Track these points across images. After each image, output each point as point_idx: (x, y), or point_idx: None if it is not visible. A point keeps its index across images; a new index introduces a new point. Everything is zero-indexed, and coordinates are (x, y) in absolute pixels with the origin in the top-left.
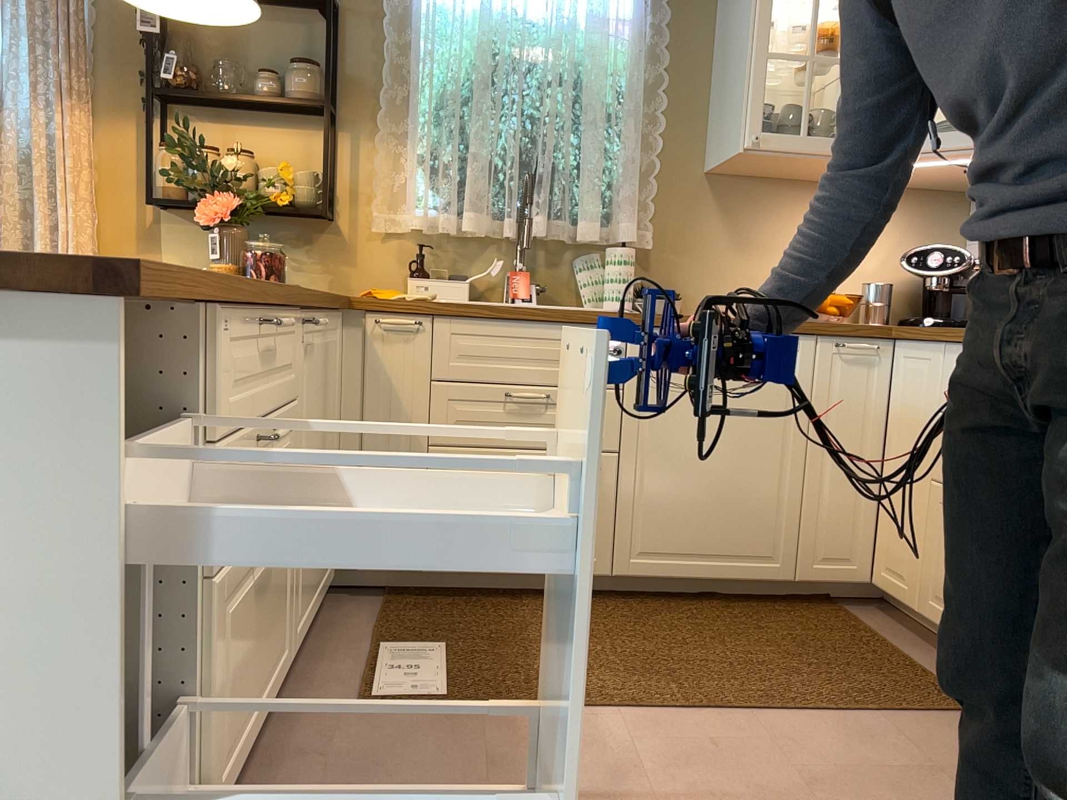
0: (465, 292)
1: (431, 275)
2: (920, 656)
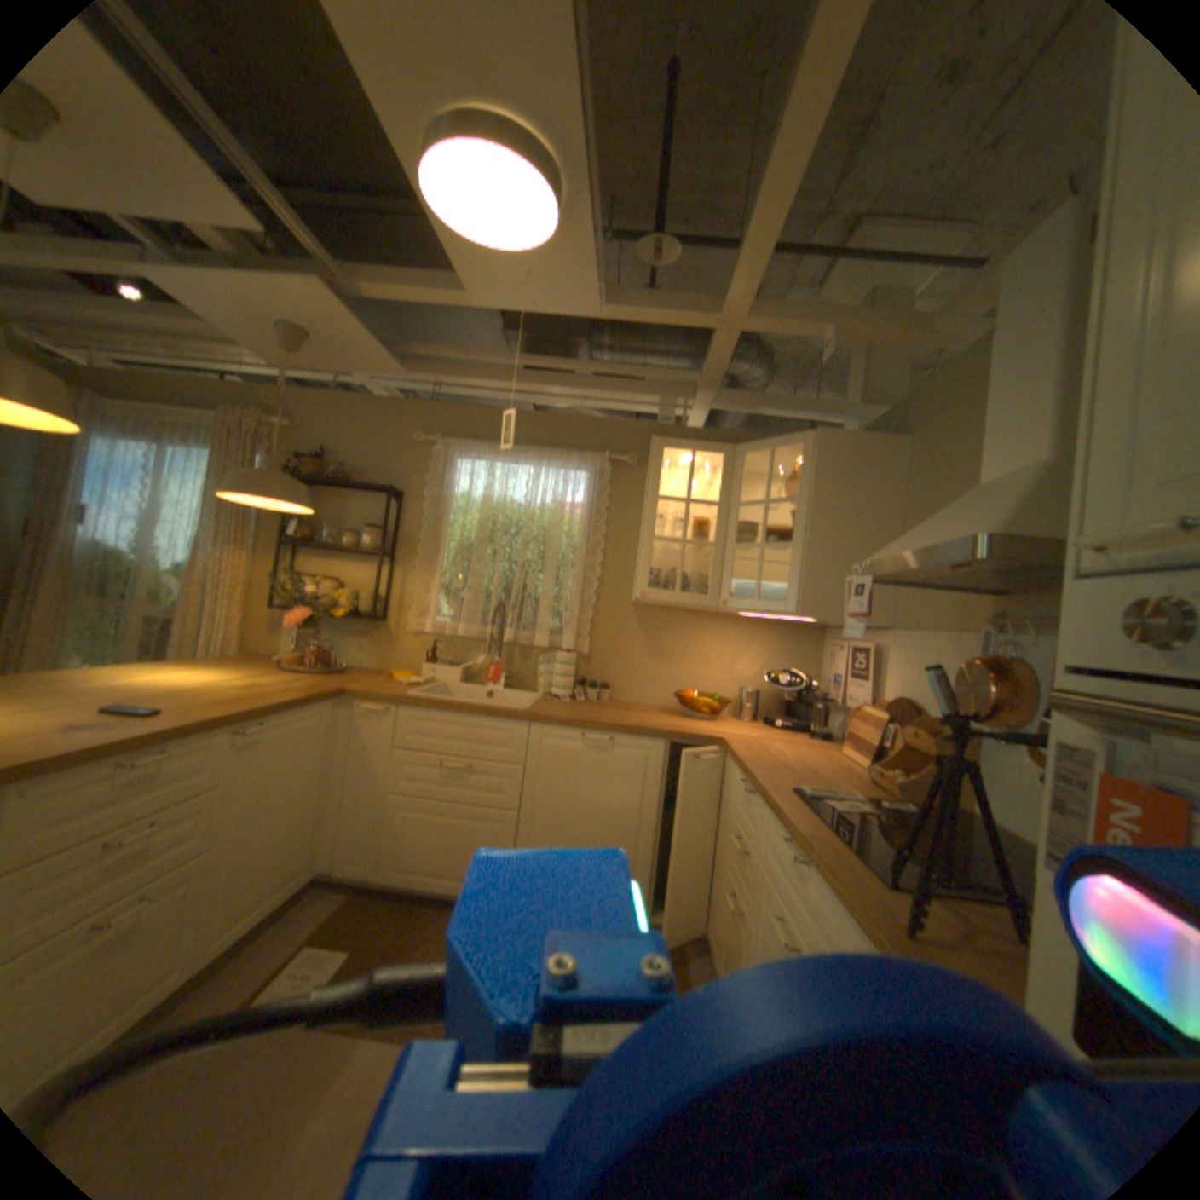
0: (457, 676)
1: (442, 661)
2: None
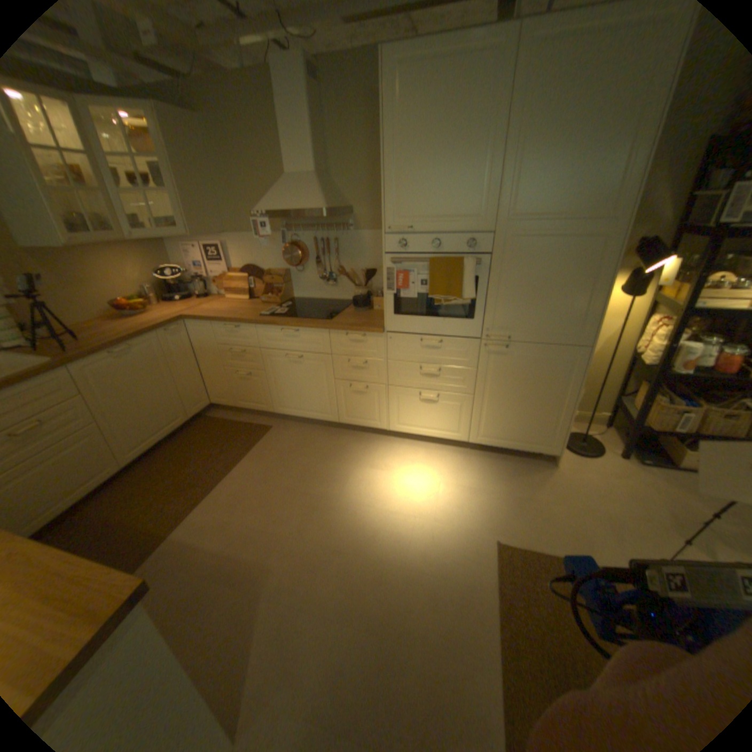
0: None
1: None
2: (243, 419)
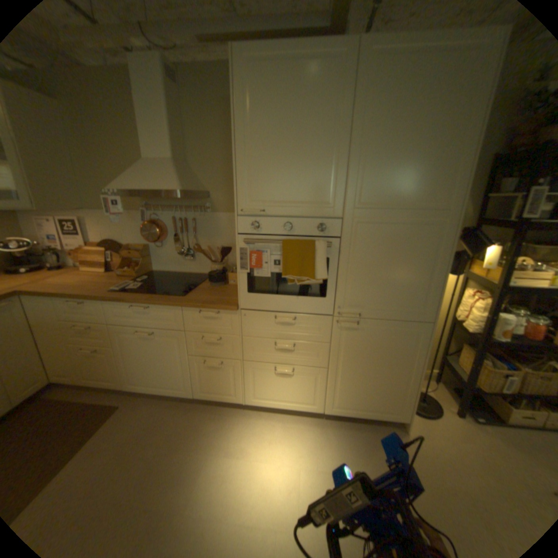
0: None
1: None
2: (86, 399)
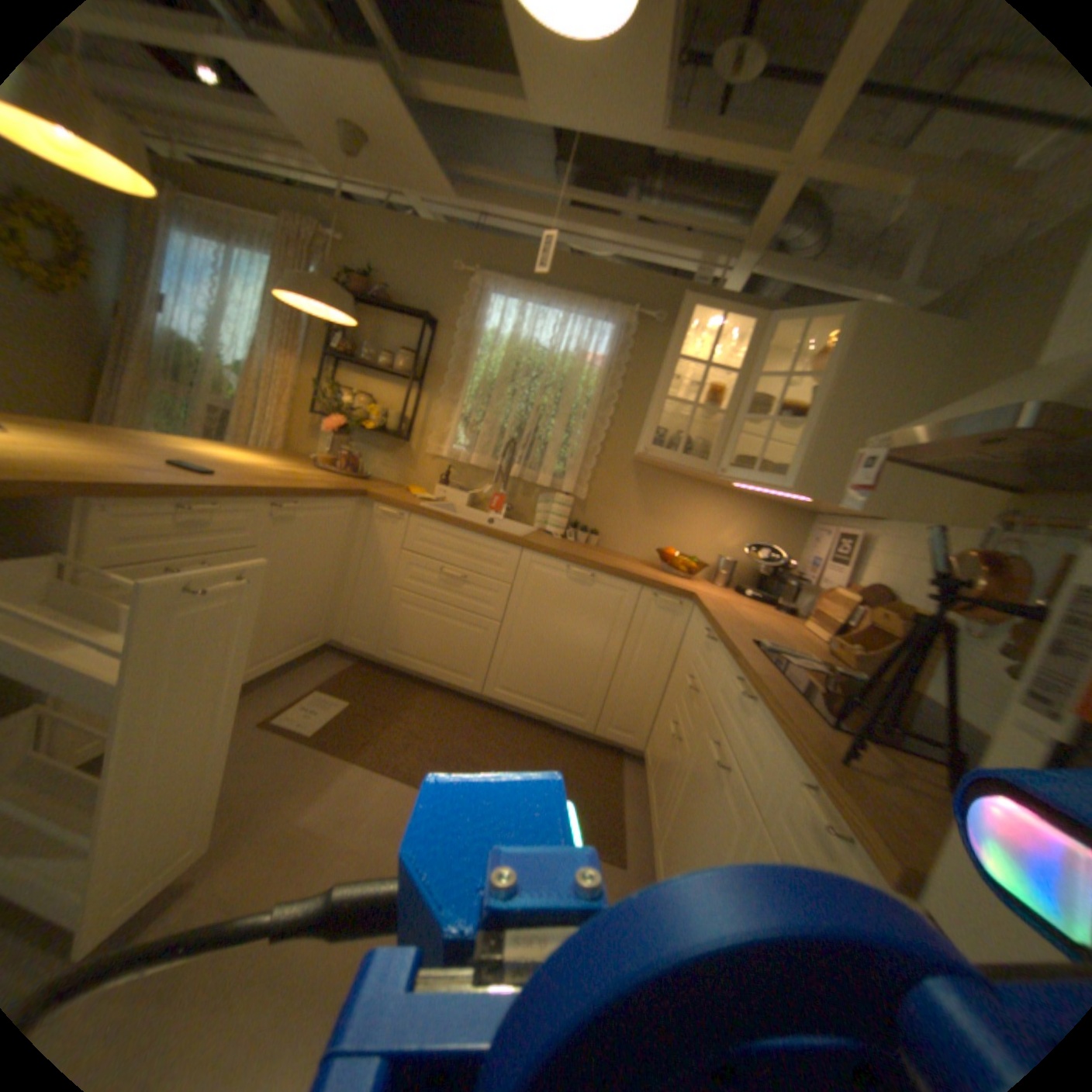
0: (464, 501)
1: (453, 486)
2: (633, 815)
